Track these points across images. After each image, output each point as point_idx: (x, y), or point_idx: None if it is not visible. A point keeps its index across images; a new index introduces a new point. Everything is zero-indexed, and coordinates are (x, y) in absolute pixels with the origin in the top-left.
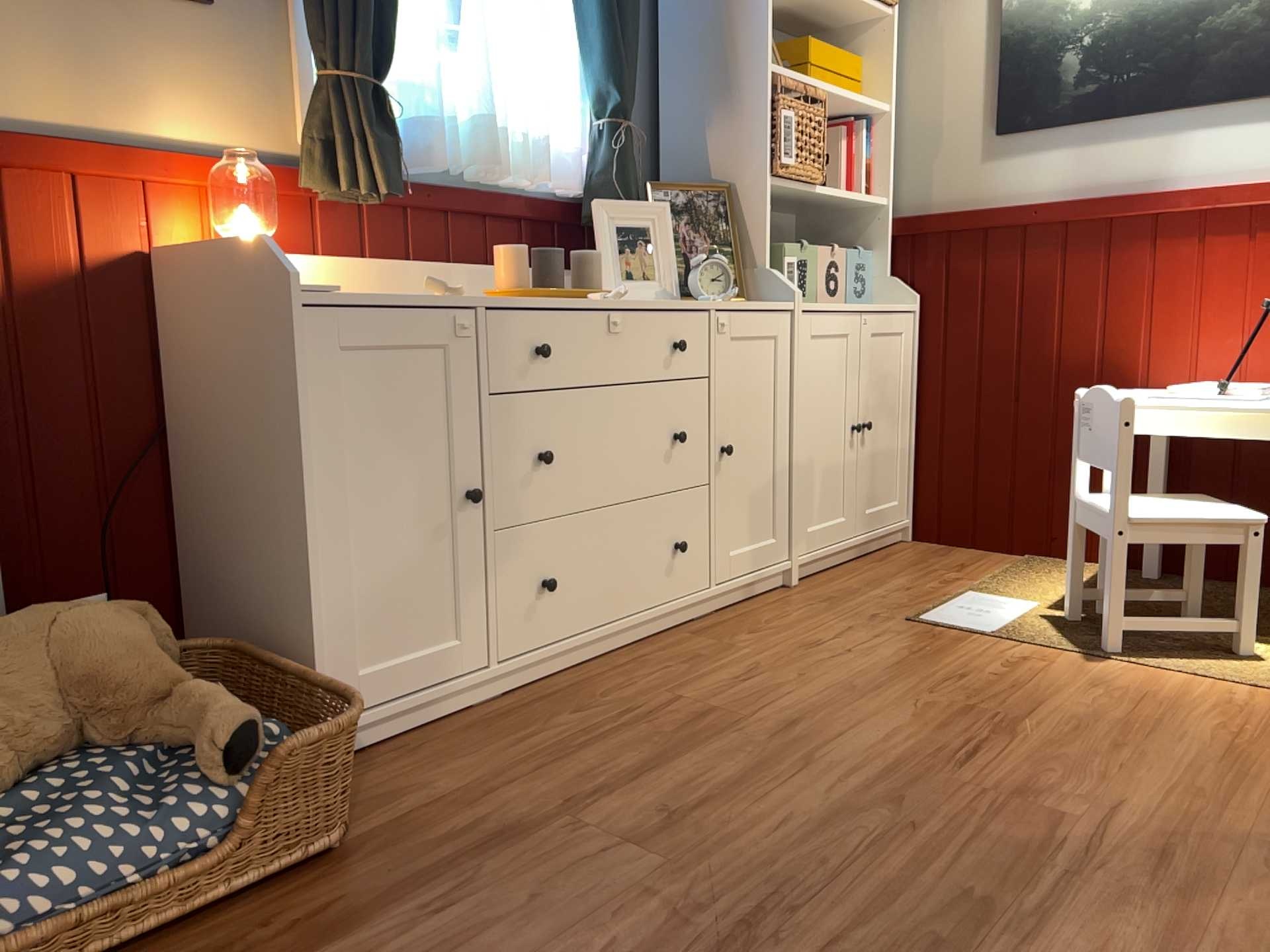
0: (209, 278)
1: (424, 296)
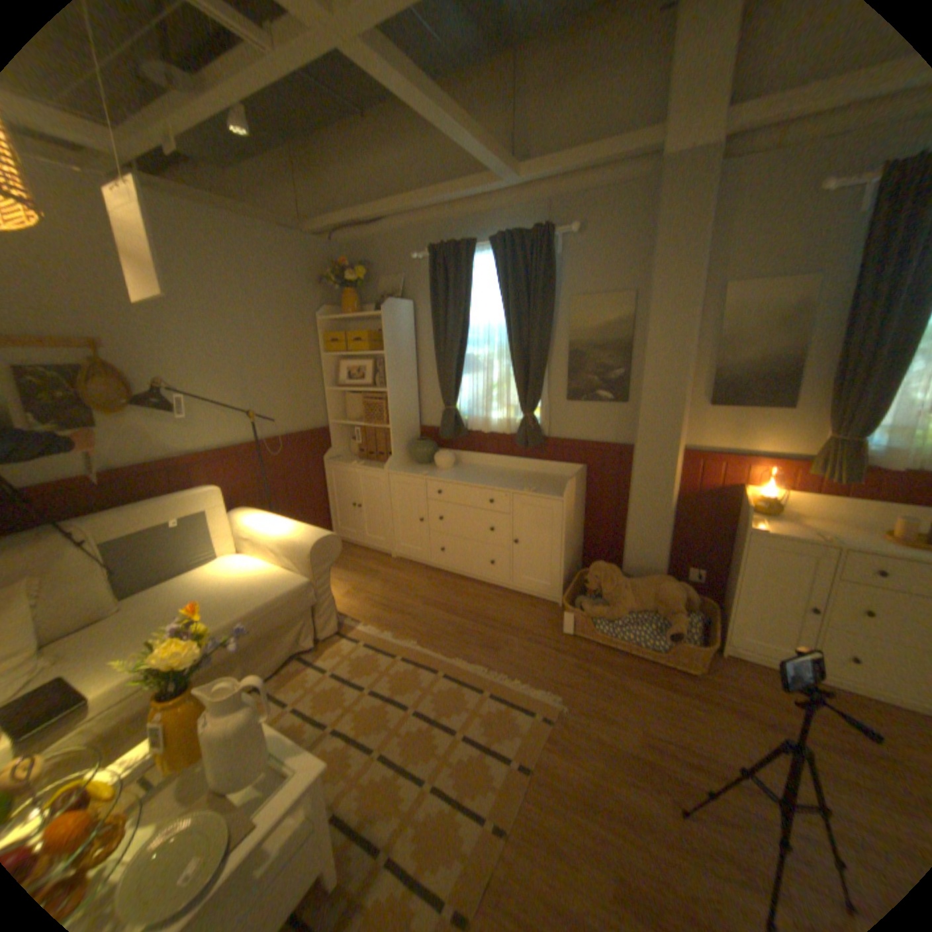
0: (746, 506)
1: (822, 536)
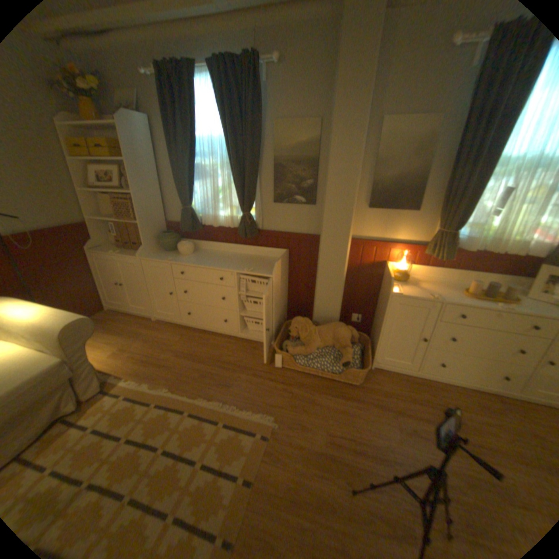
0: (388, 276)
1: (432, 295)
